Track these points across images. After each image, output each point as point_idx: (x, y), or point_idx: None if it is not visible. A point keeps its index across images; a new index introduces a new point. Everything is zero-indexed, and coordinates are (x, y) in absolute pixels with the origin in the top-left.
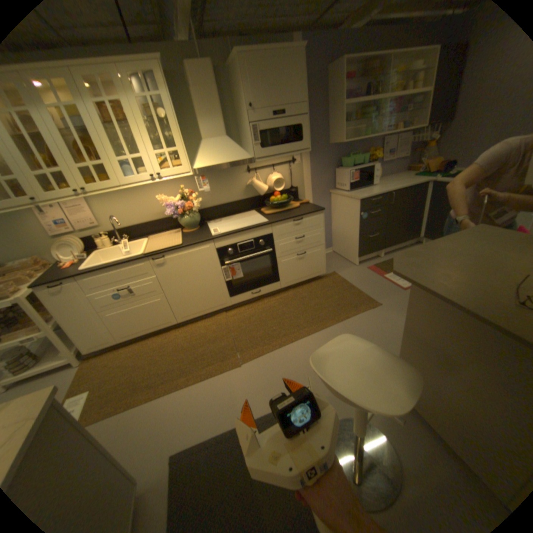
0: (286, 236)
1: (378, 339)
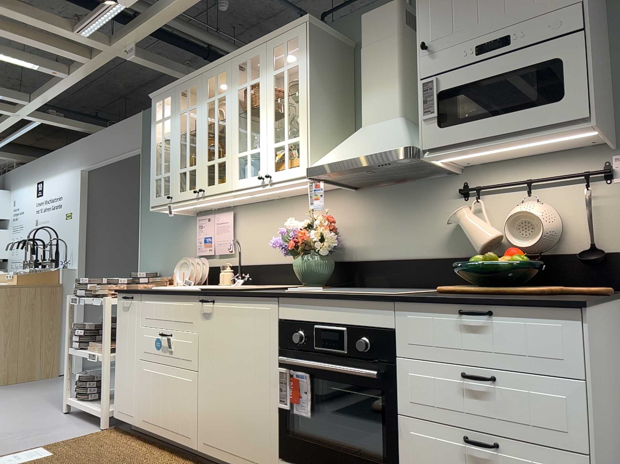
0: (433, 353)
1: None
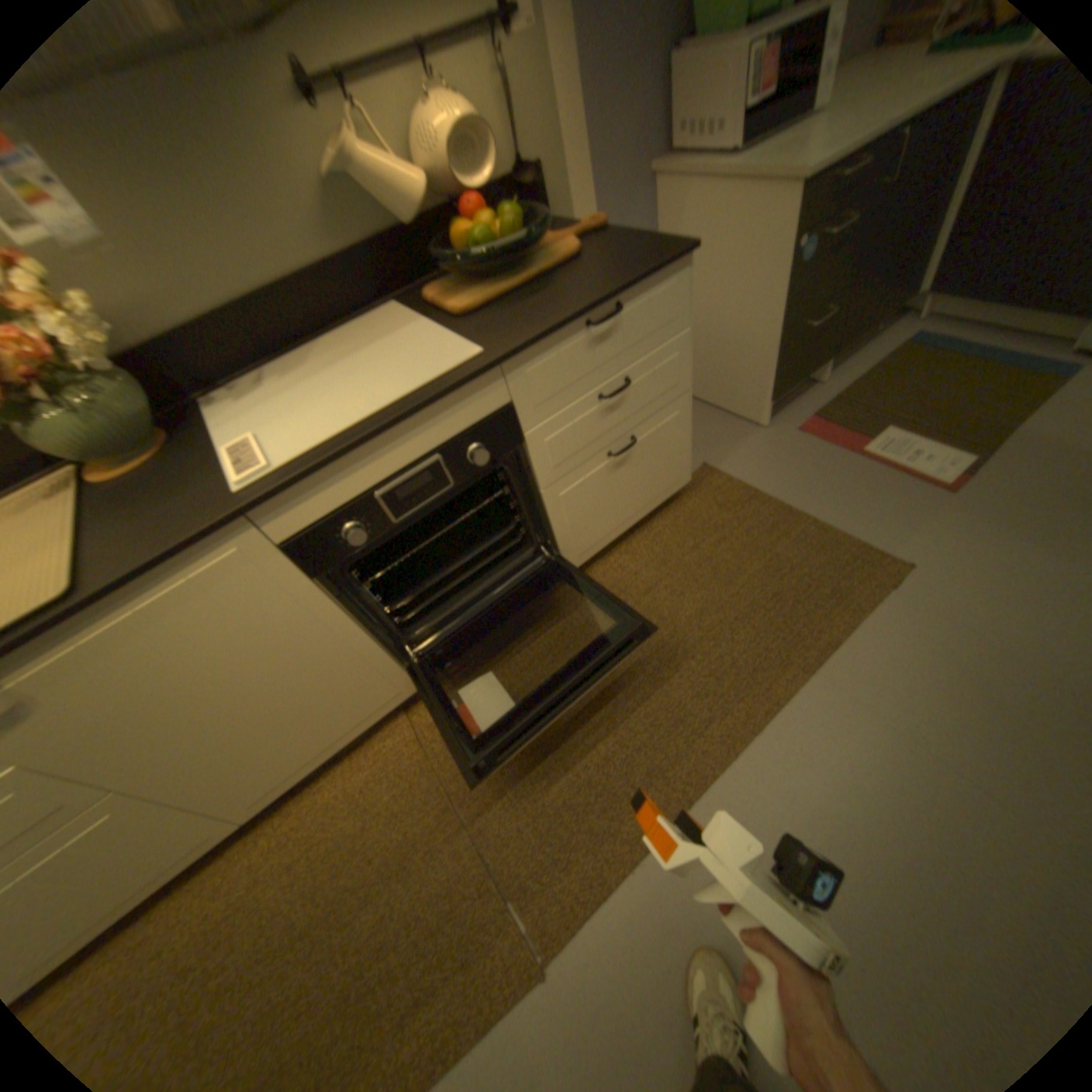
0: (564, 399)
1: (974, 721)
